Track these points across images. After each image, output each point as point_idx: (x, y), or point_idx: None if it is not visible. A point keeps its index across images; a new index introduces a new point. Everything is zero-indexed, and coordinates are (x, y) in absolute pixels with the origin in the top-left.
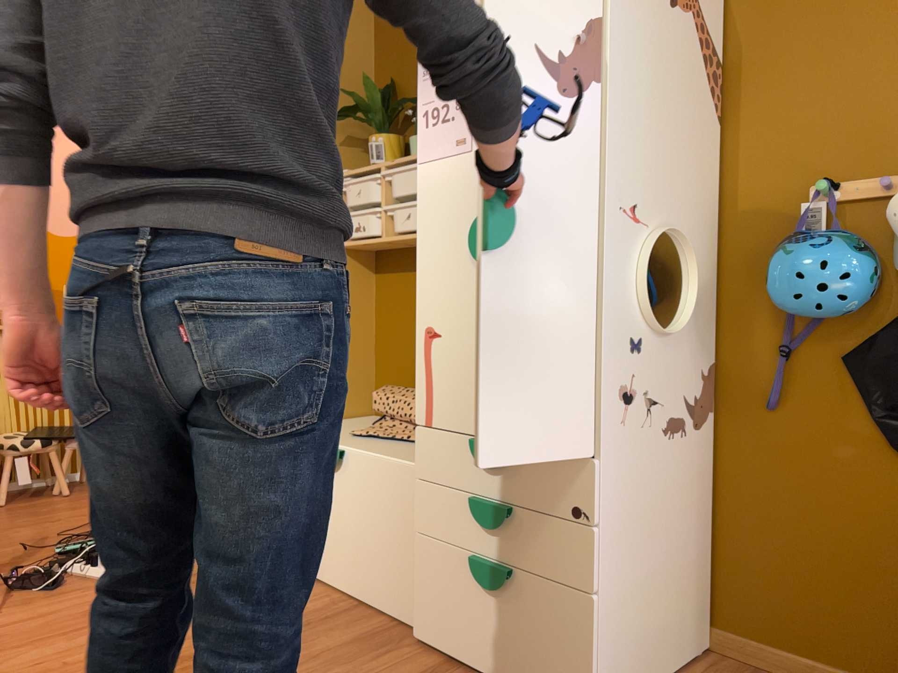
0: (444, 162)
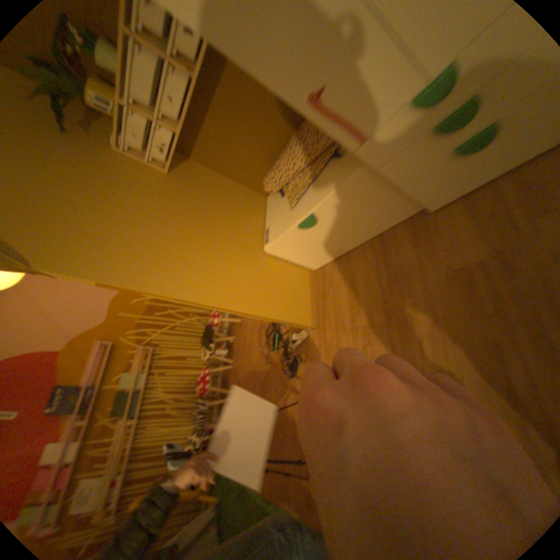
0: None
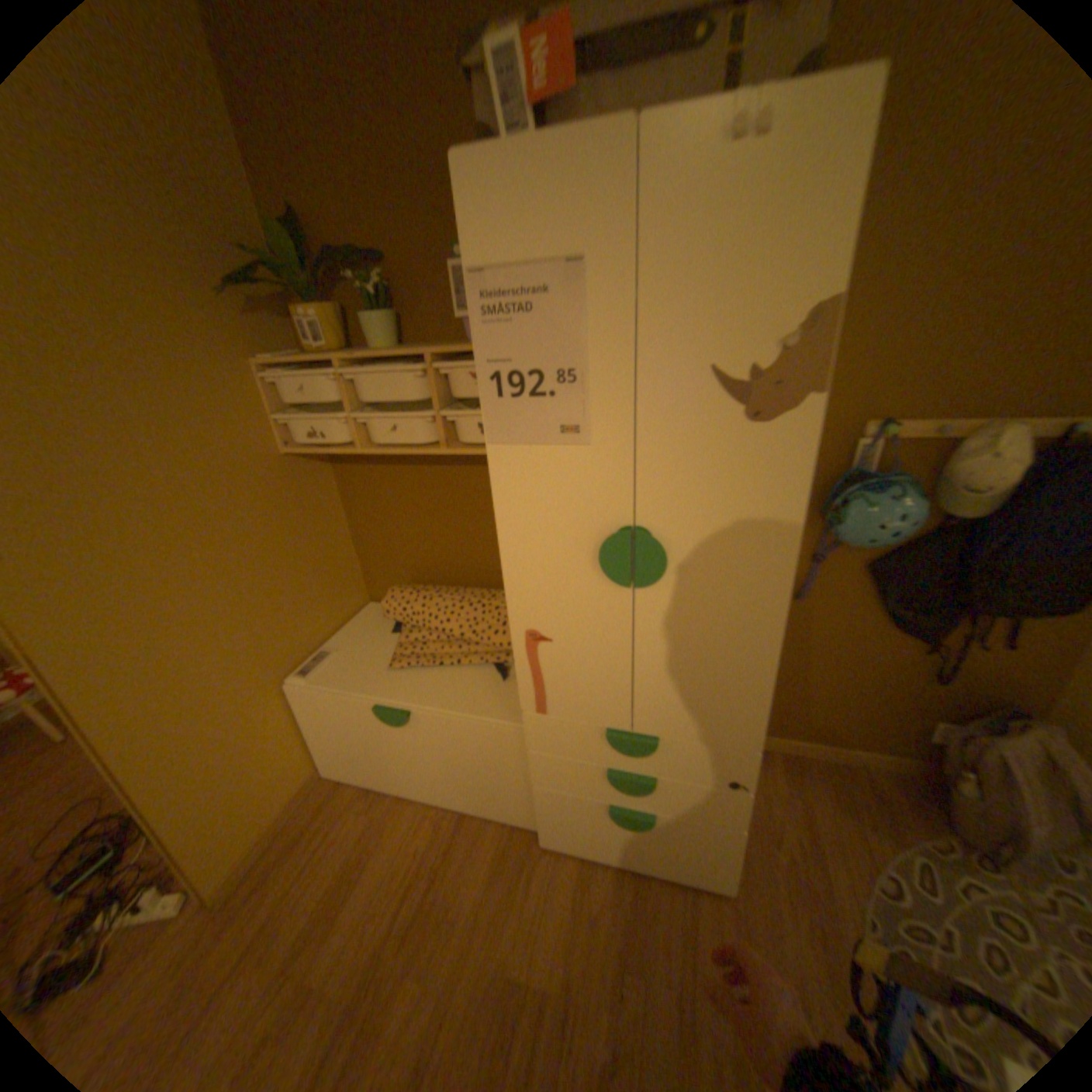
0: (538, 450)
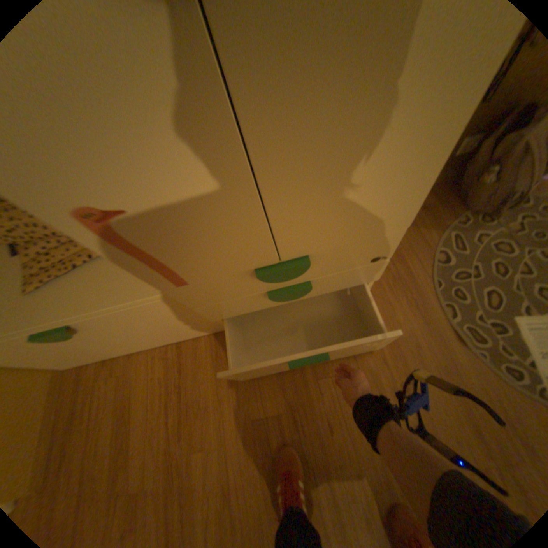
0: None
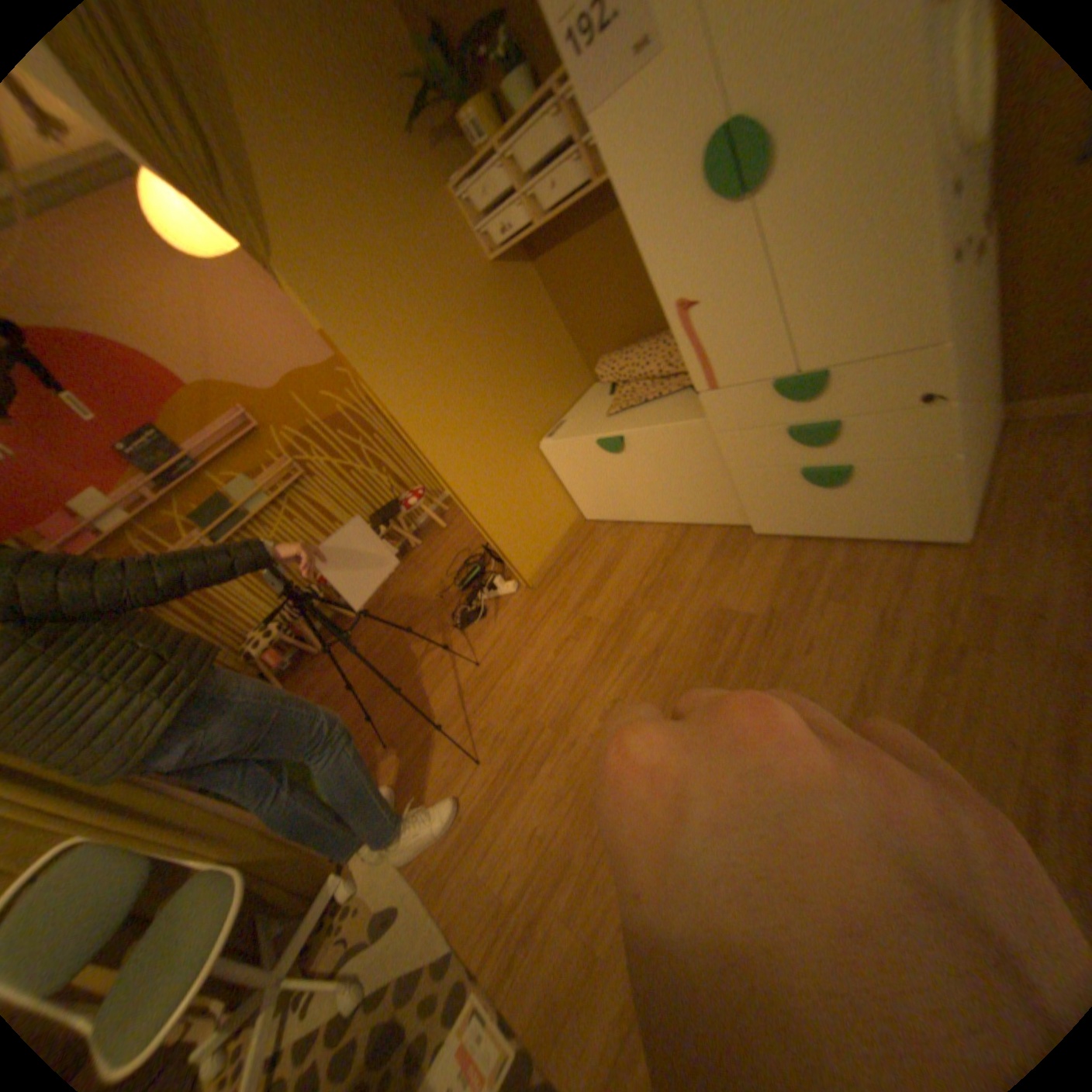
0: (624, 89)
